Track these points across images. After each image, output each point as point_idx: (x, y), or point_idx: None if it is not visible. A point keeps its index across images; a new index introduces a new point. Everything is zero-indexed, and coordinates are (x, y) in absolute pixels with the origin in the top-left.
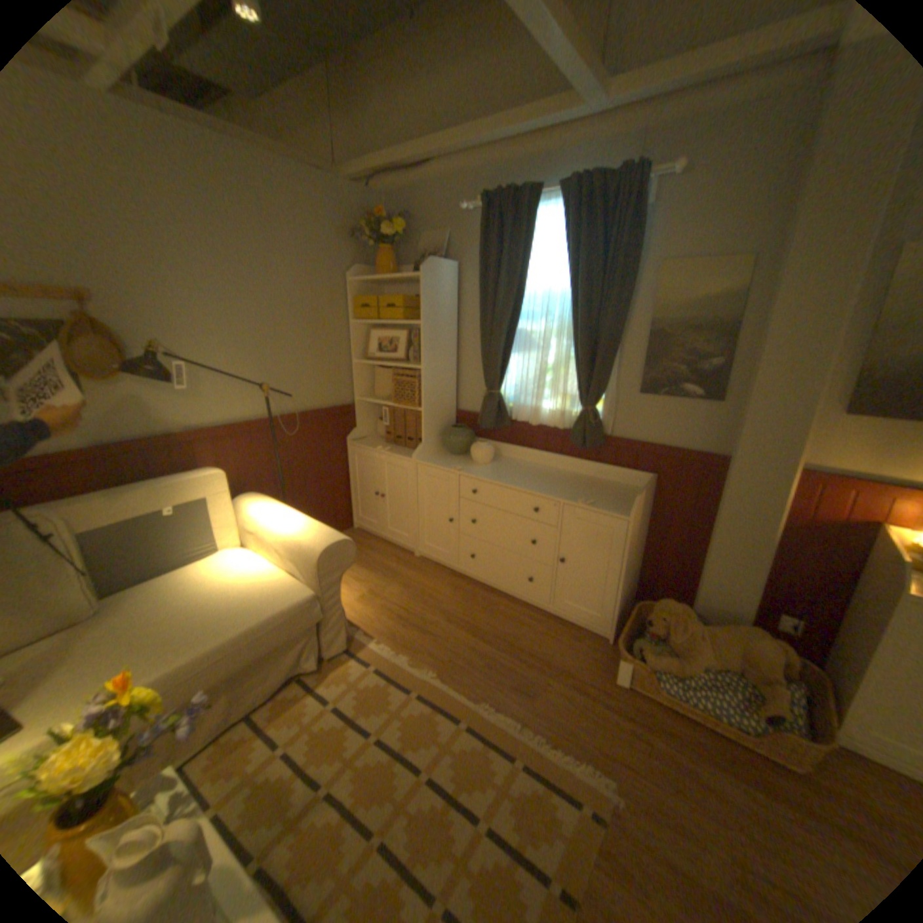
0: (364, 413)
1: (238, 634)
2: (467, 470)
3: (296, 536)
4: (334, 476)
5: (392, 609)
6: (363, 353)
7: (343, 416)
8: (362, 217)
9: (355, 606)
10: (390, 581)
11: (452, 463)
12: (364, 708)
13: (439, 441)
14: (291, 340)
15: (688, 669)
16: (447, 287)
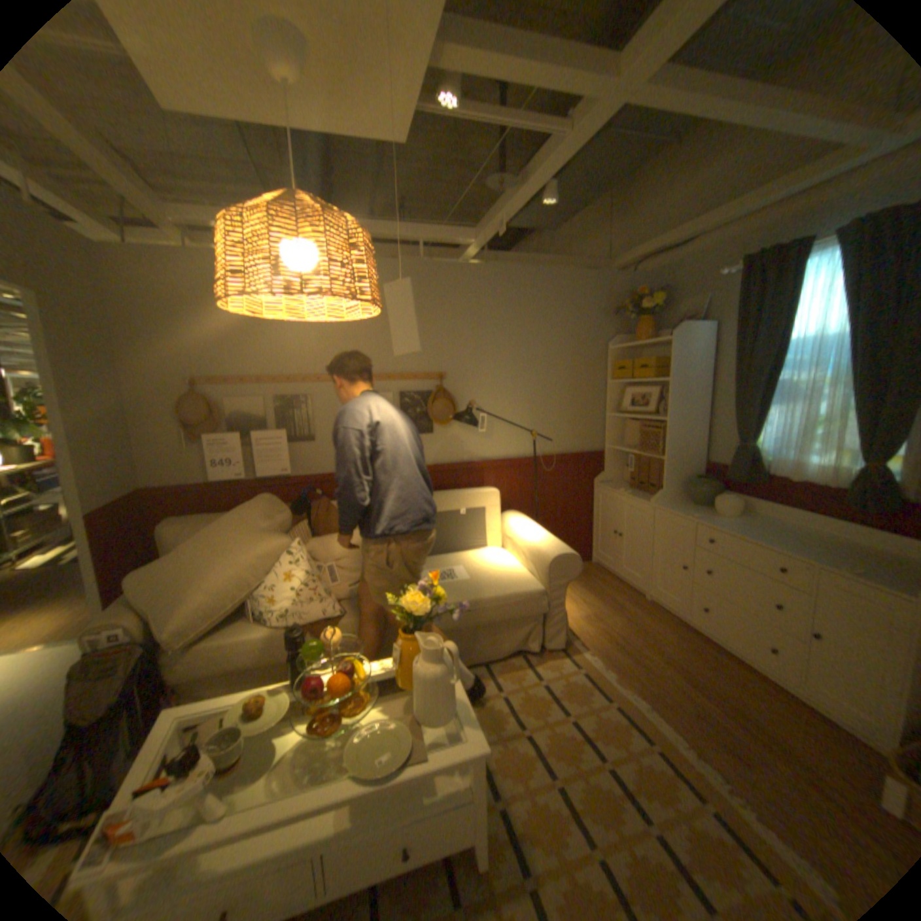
0: (612, 459)
1: (489, 598)
2: (706, 520)
3: (538, 544)
4: (579, 511)
5: (612, 636)
6: (616, 407)
7: (593, 460)
8: (627, 296)
9: (580, 622)
10: (616, 613)
11: (691, 512)
12: (570, 696)
13: (681, 490)
14: (557, 398)
15: None
16: (701, 345)
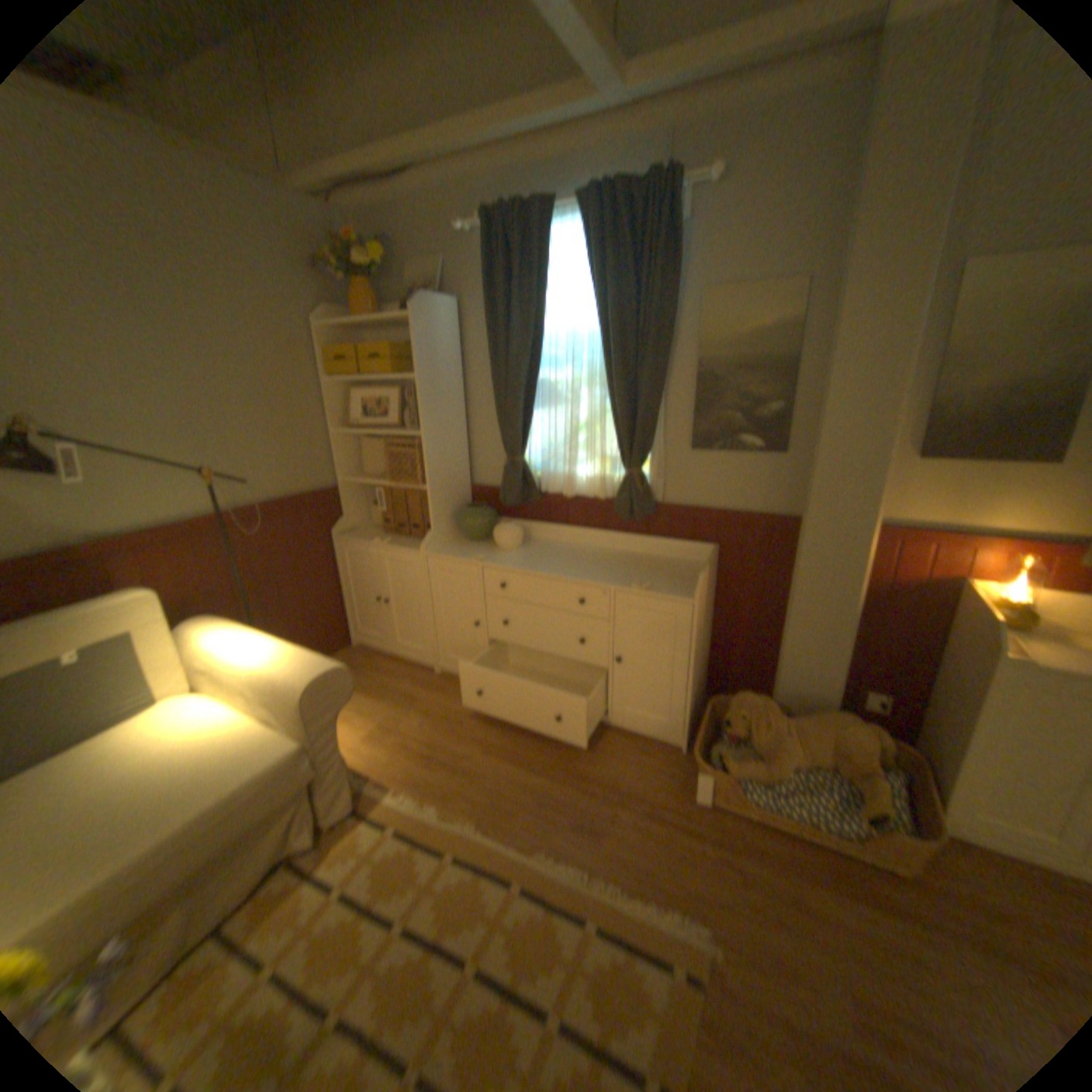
0: (352, 499)
1: (188, 824)
2: (492, 561)
3: (267, 672)
4: (318, 584)
5: (410, 749)
6: (343, 421)
7: (324, 504)
8: (325, 244)
9: (362, 751)
10: (406, 711)
11: (472, 554)
12: (382, 890)
13: (453, 527)
14: (240, 408)
15: (776, 773)
16: (446, 331)
